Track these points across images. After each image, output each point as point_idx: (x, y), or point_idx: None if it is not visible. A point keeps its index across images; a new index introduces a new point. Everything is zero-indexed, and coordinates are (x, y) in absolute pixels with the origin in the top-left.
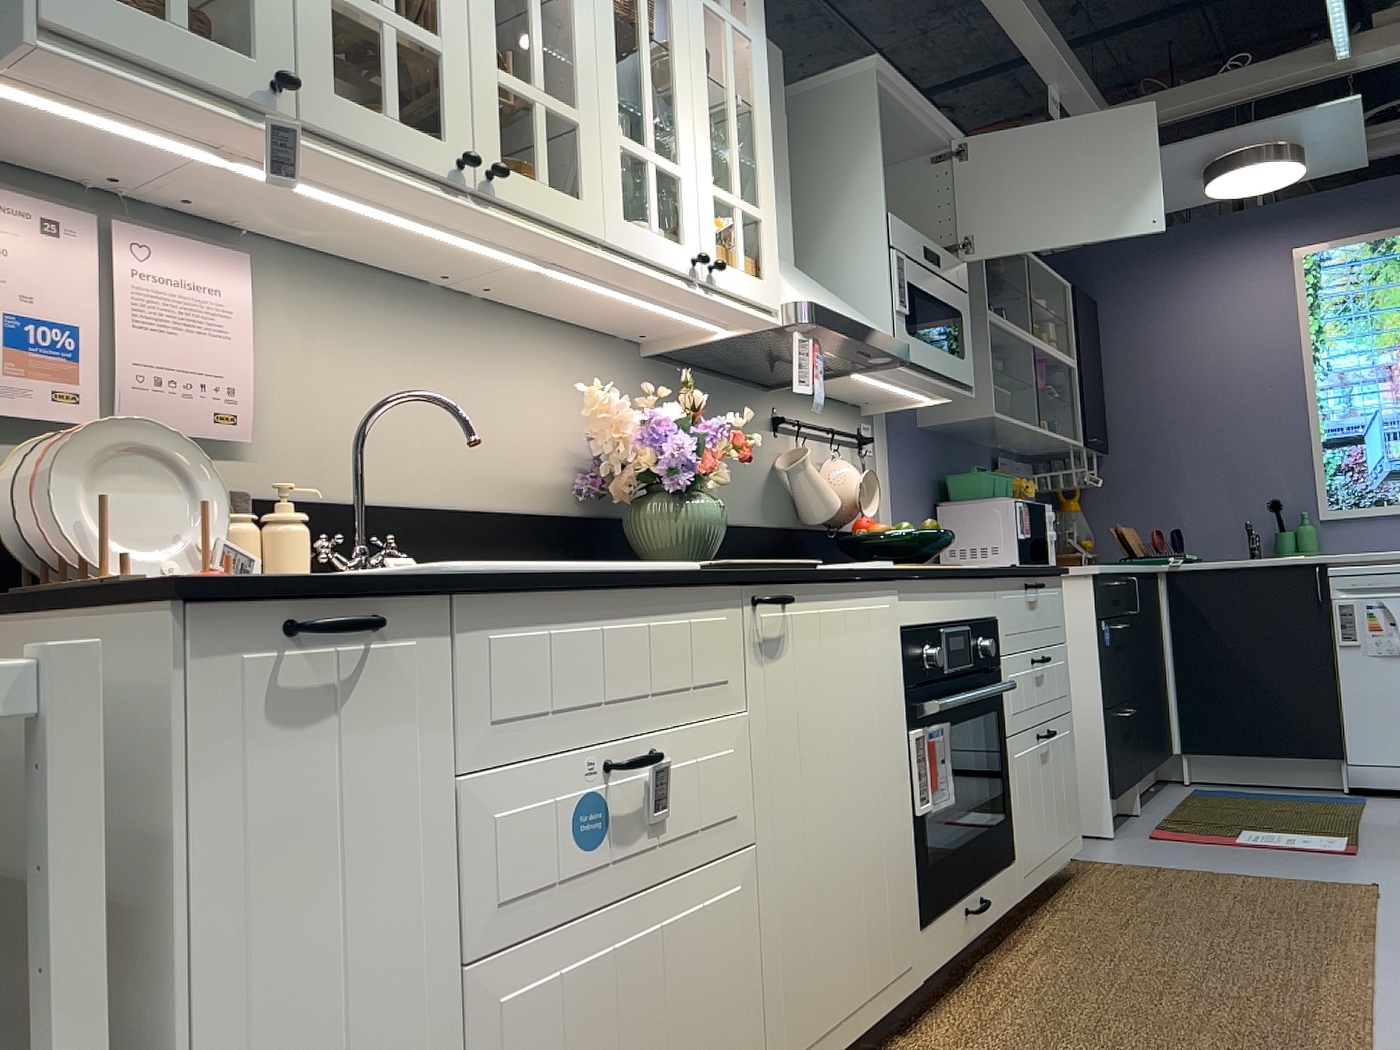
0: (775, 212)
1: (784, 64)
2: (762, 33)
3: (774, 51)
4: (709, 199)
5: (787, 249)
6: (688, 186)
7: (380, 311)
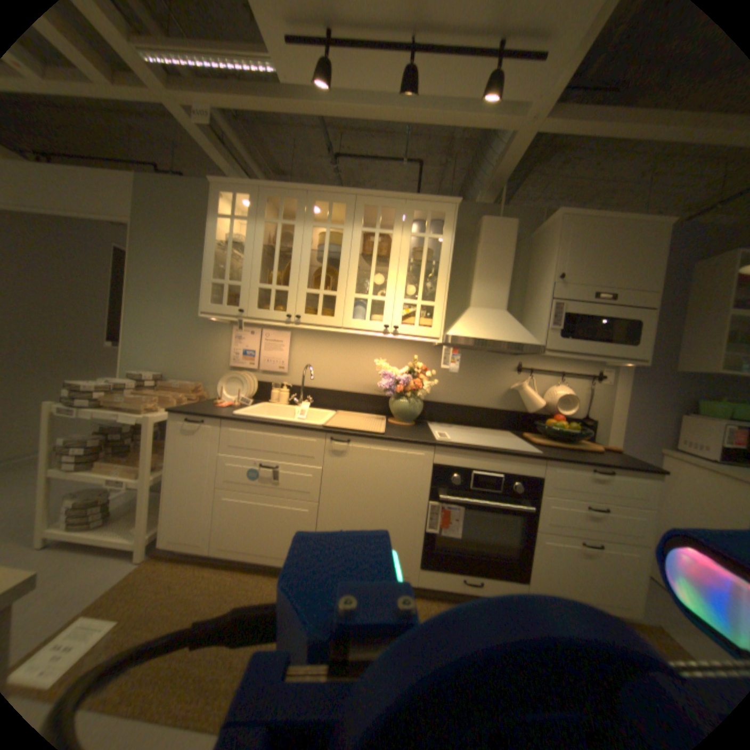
0: (444, 301)
1: (518, 223)
2: (448, 233)
3: (508, 221)
4: (398, 304)
5: (497, 304)
6: (387, 303)
7: (327, 341)
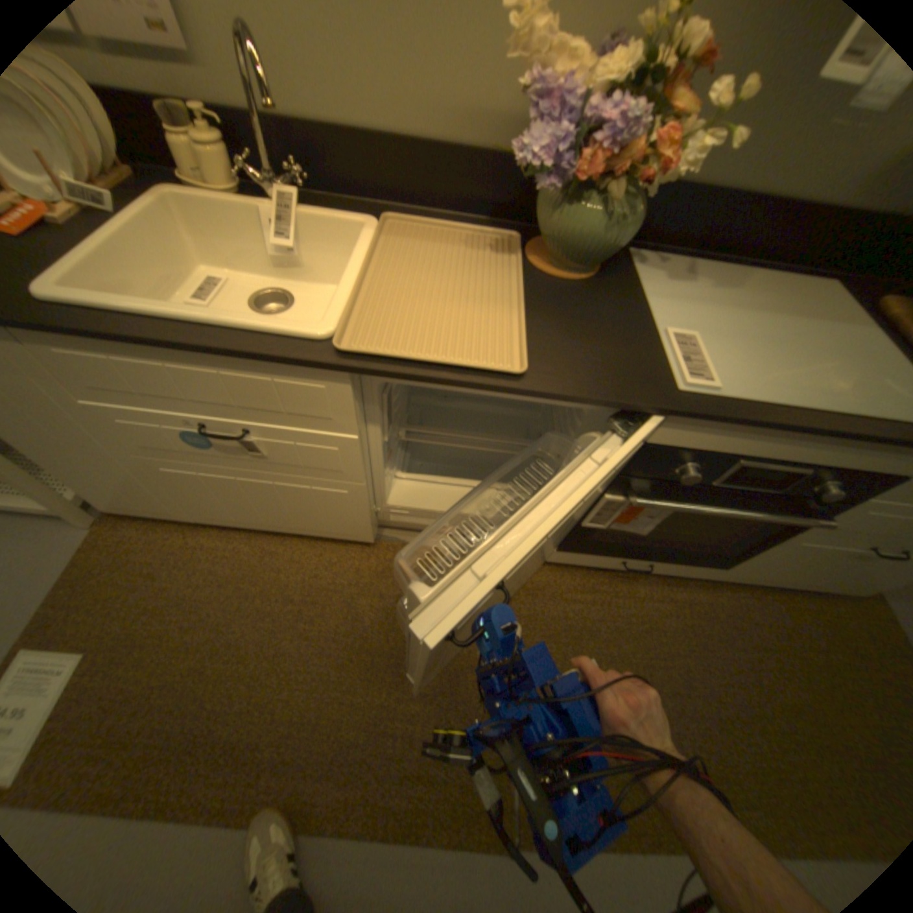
0: None
1: None
2: None
3: None
4: None
5: None
6: None
7: None
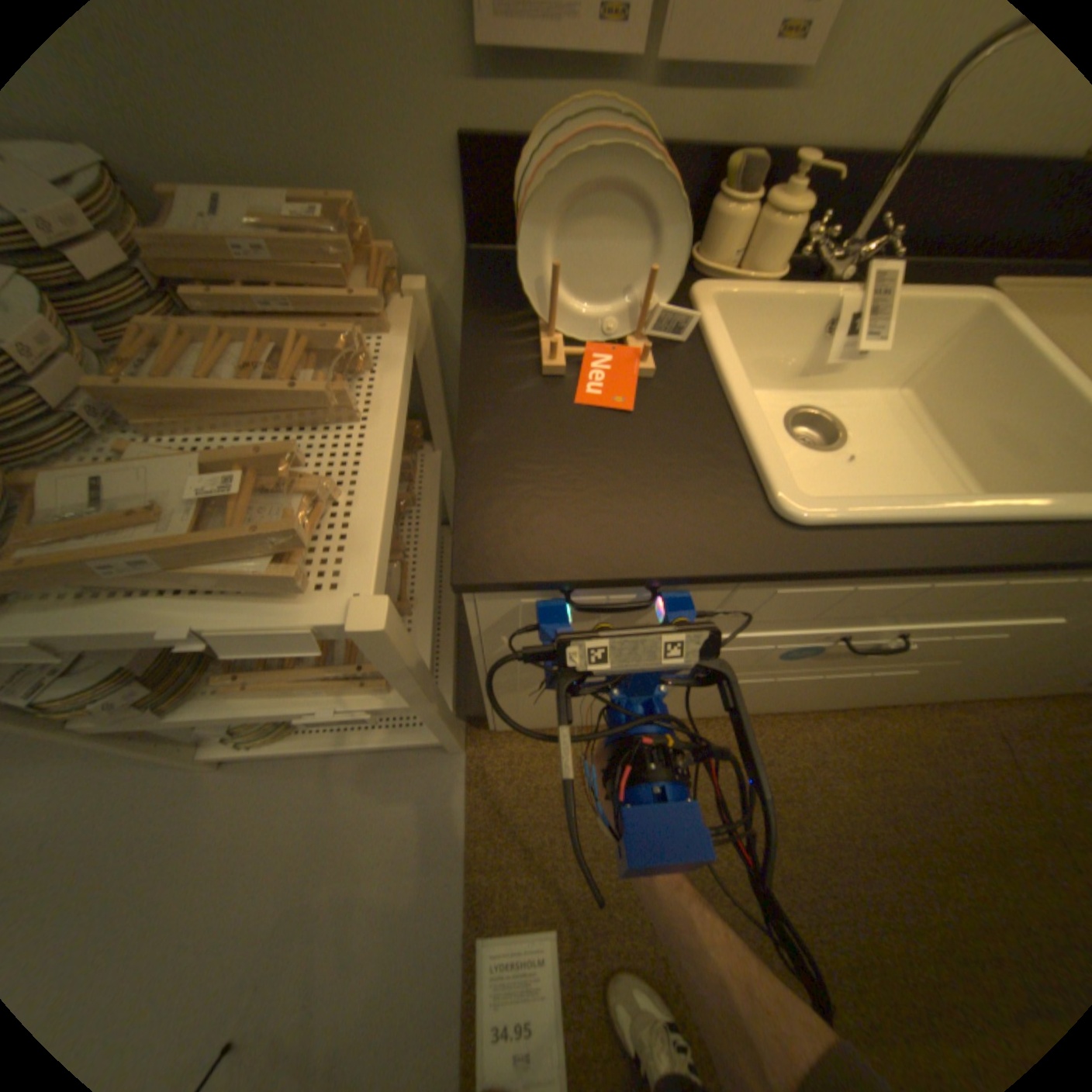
0: None
1: None
2: None
3: None
4: None
5: None
6: None
7: None
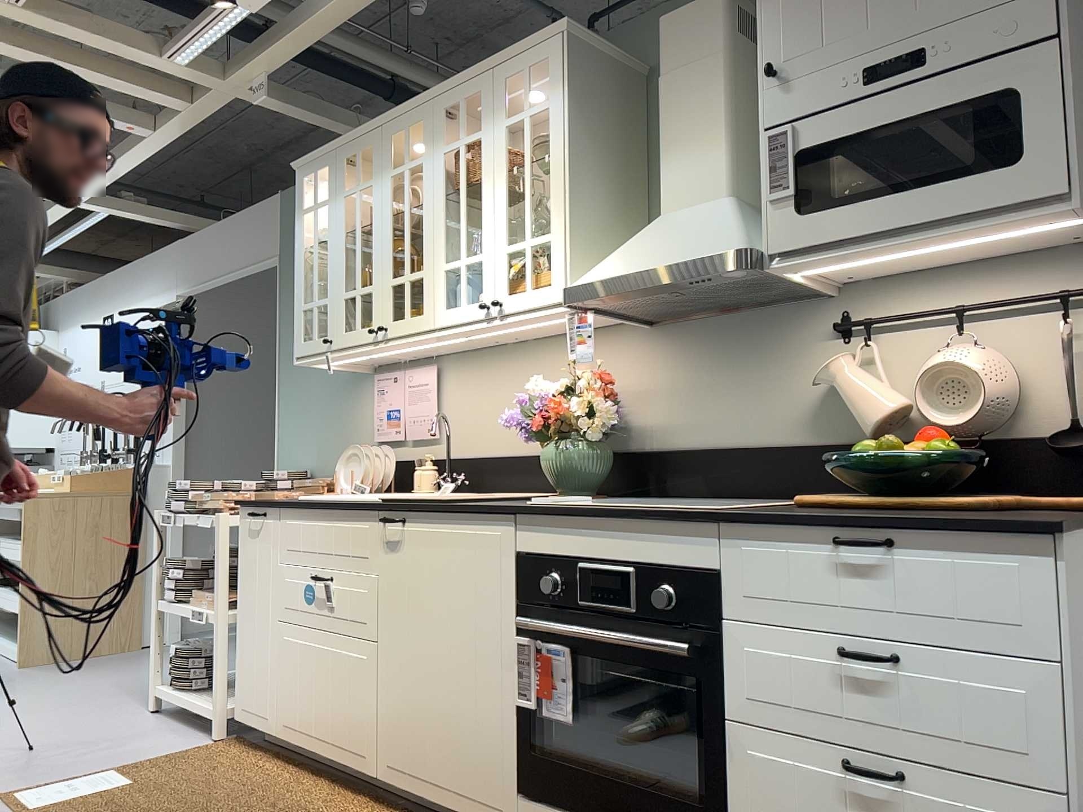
0: (566, 222)
1: None
2: (556, 92)
3: (702, 4)
4: (501, 258)
5: (708, 189)
6: (485, 261)
7: (485, 365)
